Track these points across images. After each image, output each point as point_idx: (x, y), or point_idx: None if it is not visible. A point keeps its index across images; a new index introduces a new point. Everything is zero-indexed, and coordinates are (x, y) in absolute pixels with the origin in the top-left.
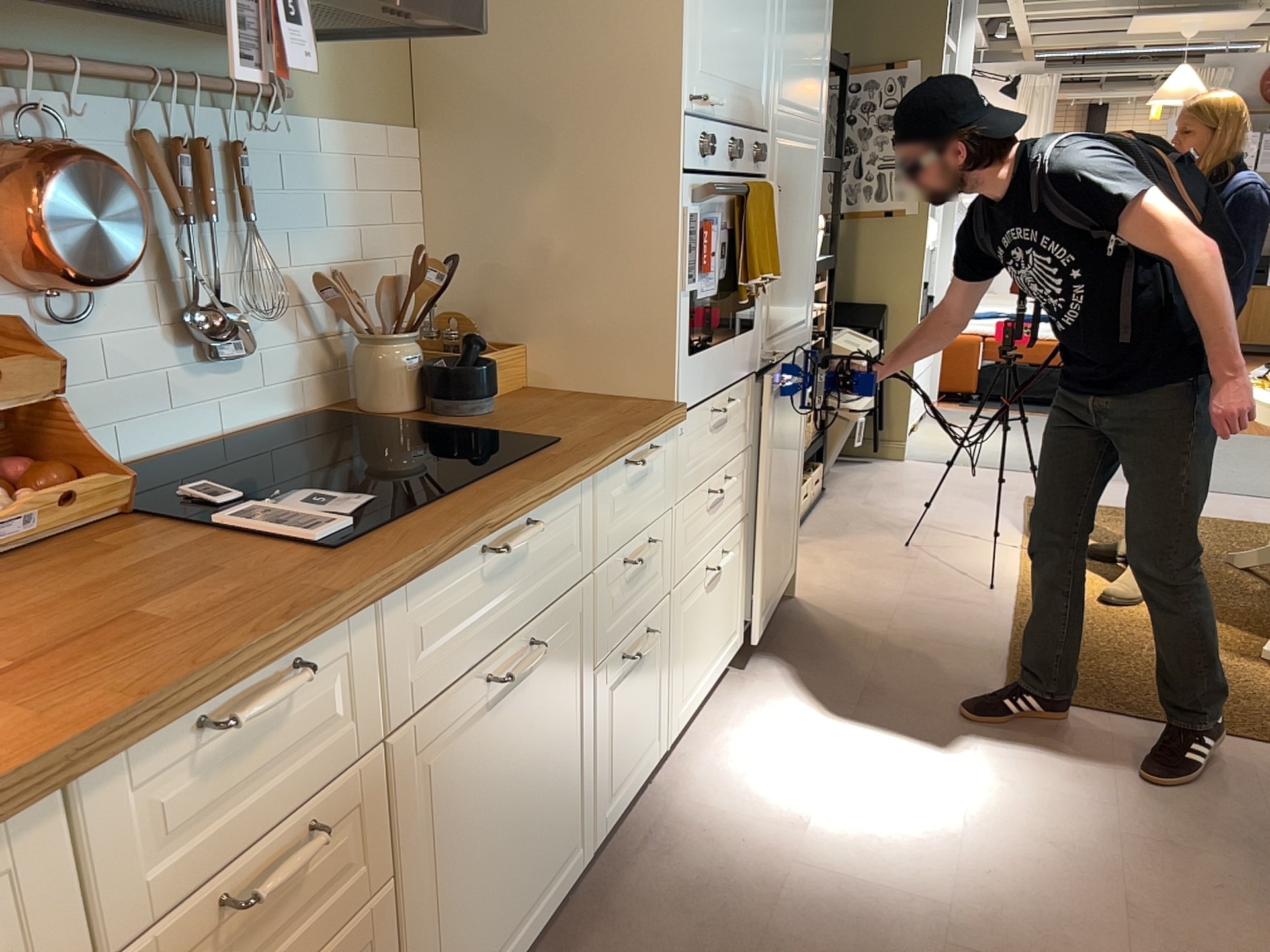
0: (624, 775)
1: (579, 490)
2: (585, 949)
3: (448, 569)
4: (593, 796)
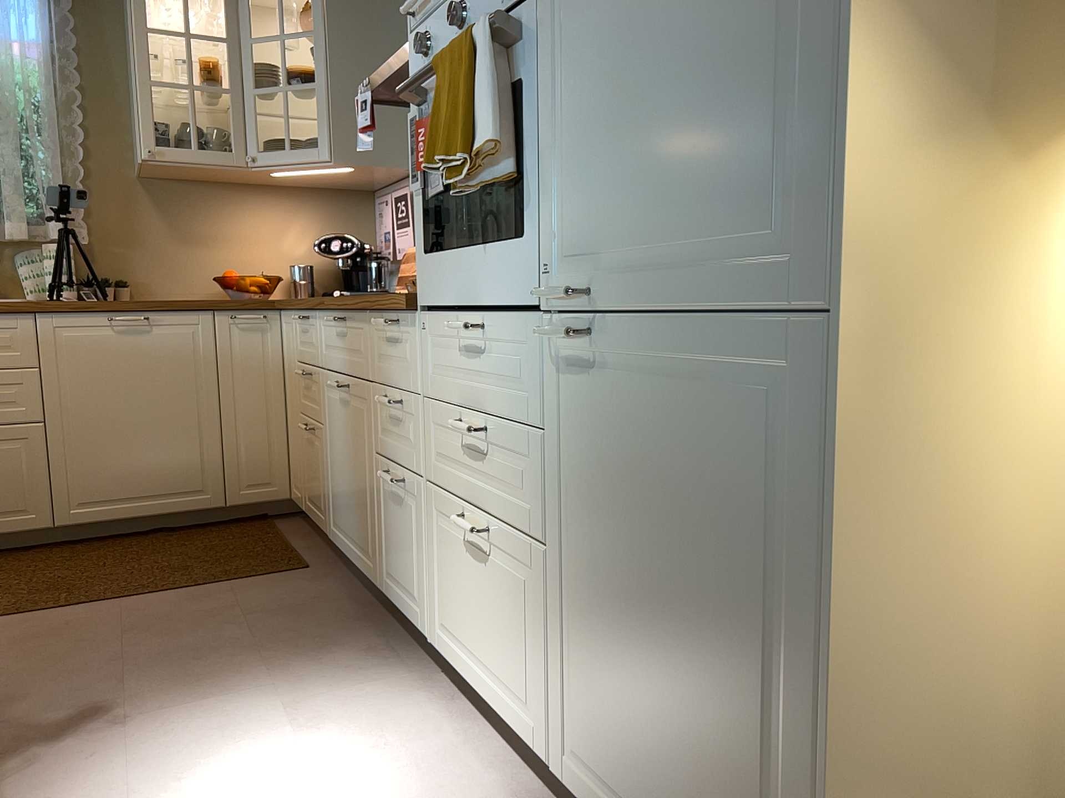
0: (396, 583)
1: (362, 320)
2: (349, 612)
3: (327, 316)
4: (378, 549)
